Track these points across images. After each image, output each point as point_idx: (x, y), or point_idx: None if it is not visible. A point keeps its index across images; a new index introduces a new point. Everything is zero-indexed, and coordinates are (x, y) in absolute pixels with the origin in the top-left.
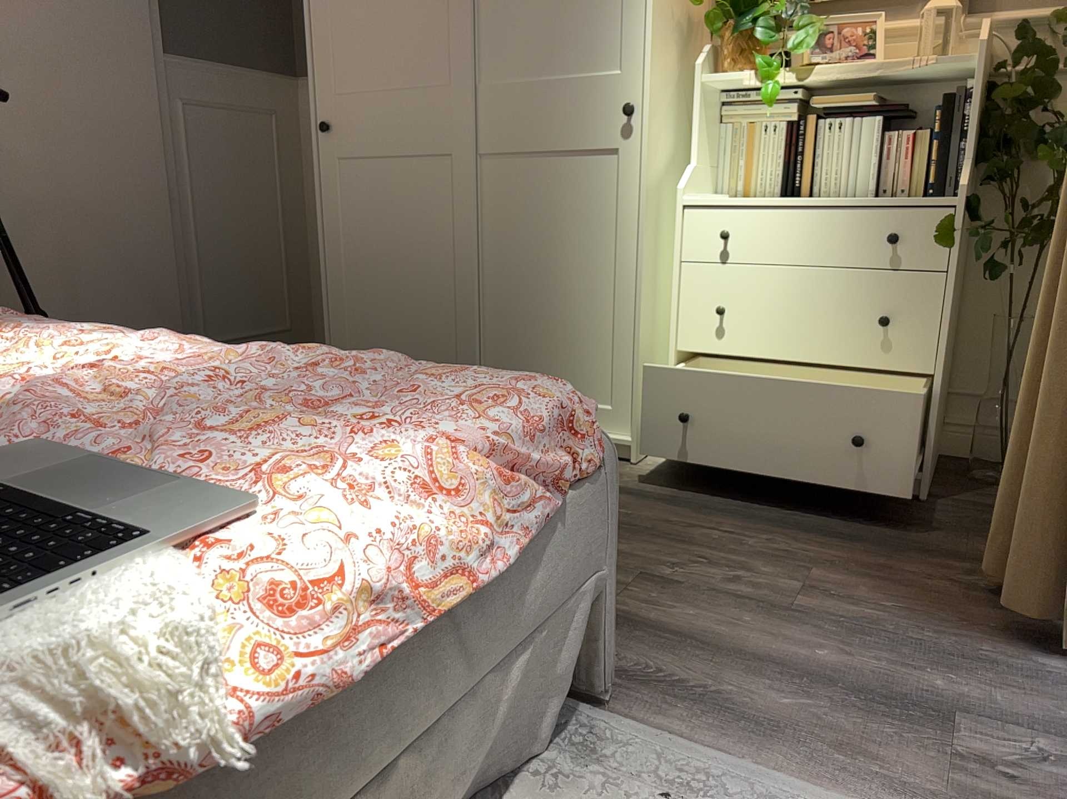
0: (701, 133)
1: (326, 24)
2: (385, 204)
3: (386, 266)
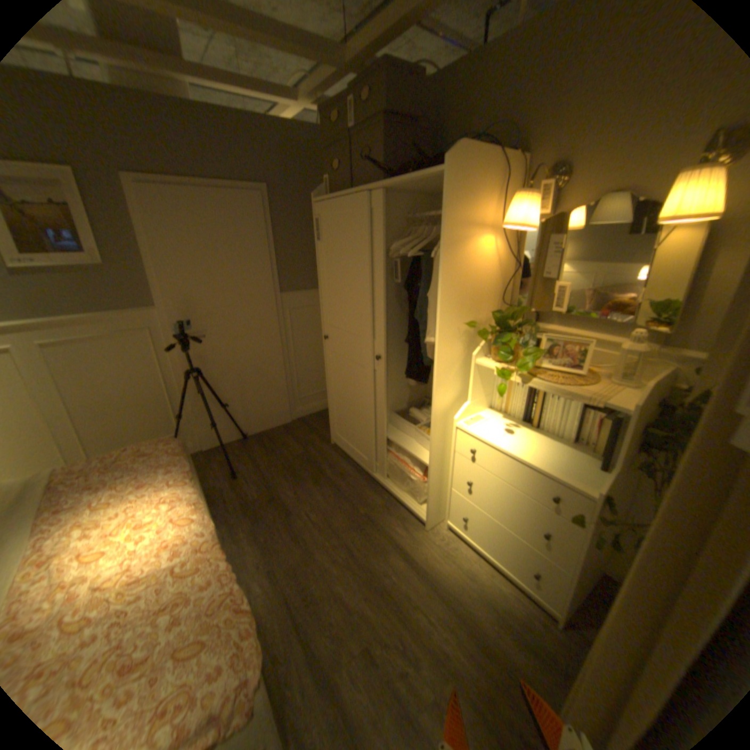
0: (476, 385)
1: (325, 295)
2: (345, 375)
3: (346, 400)
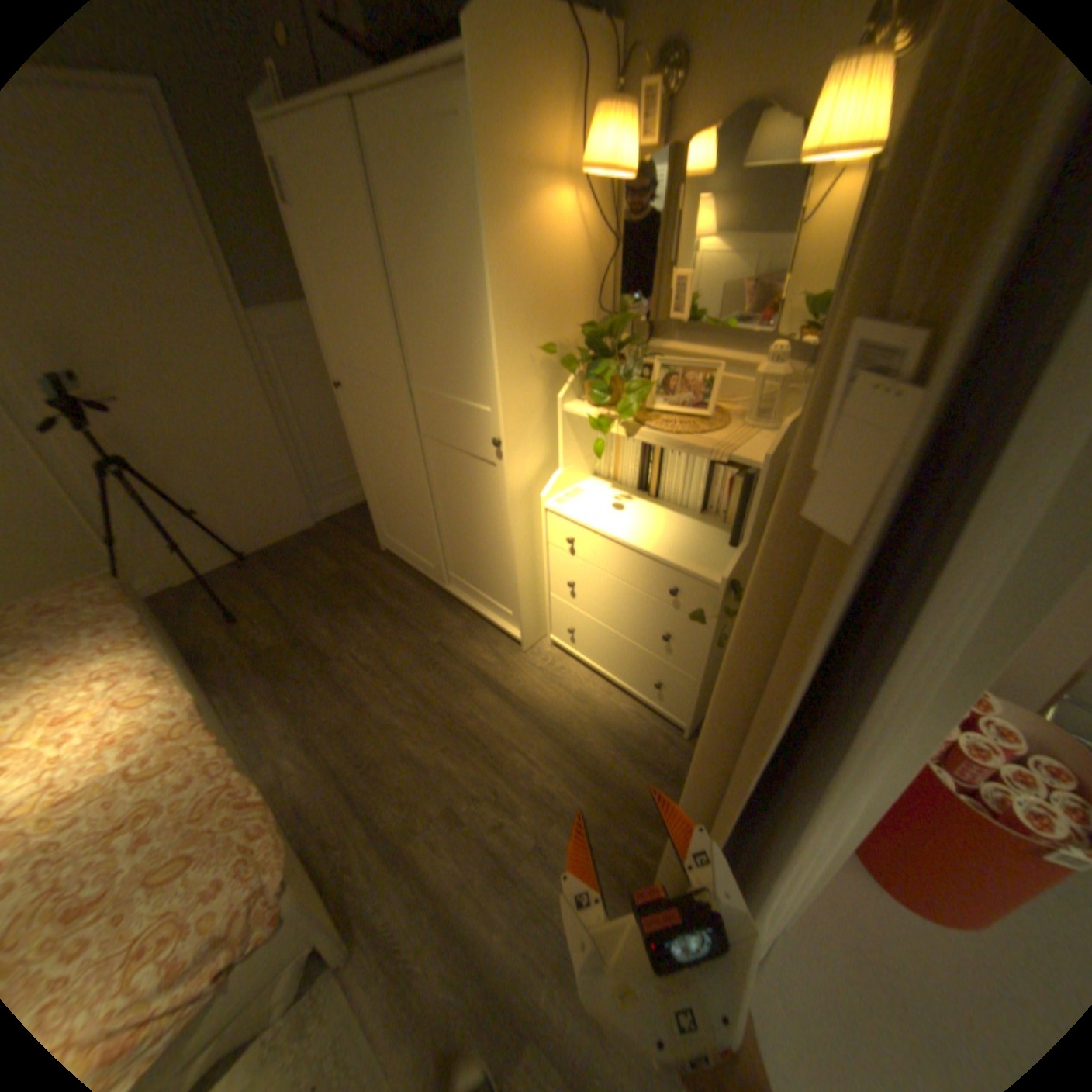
0: (570, 445)
1: (322, 312)
2: (380, 446)
3: (390, 484)
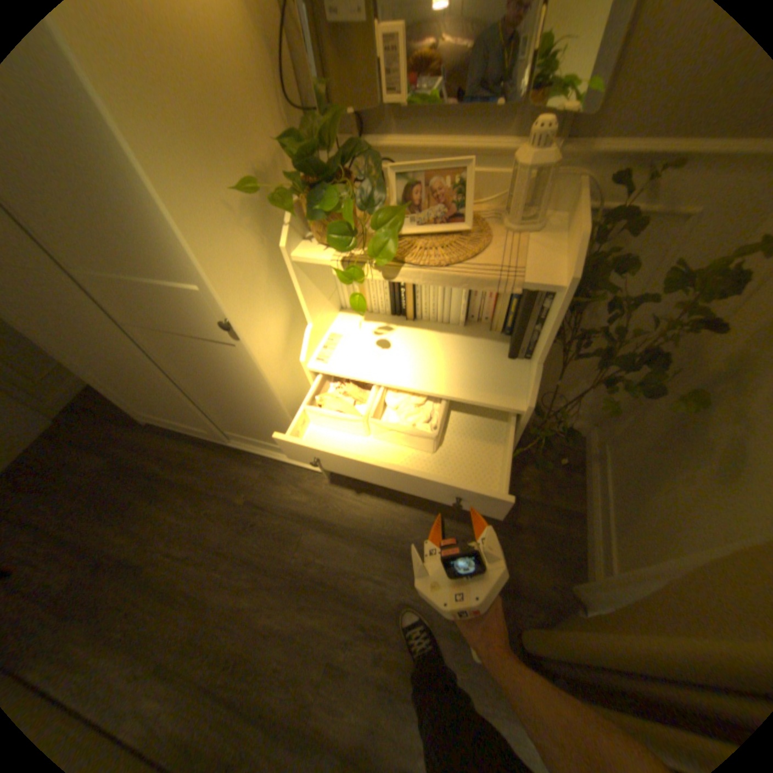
0: (310, 295)
1: None
2: (74, 341)
3: (112, 374)
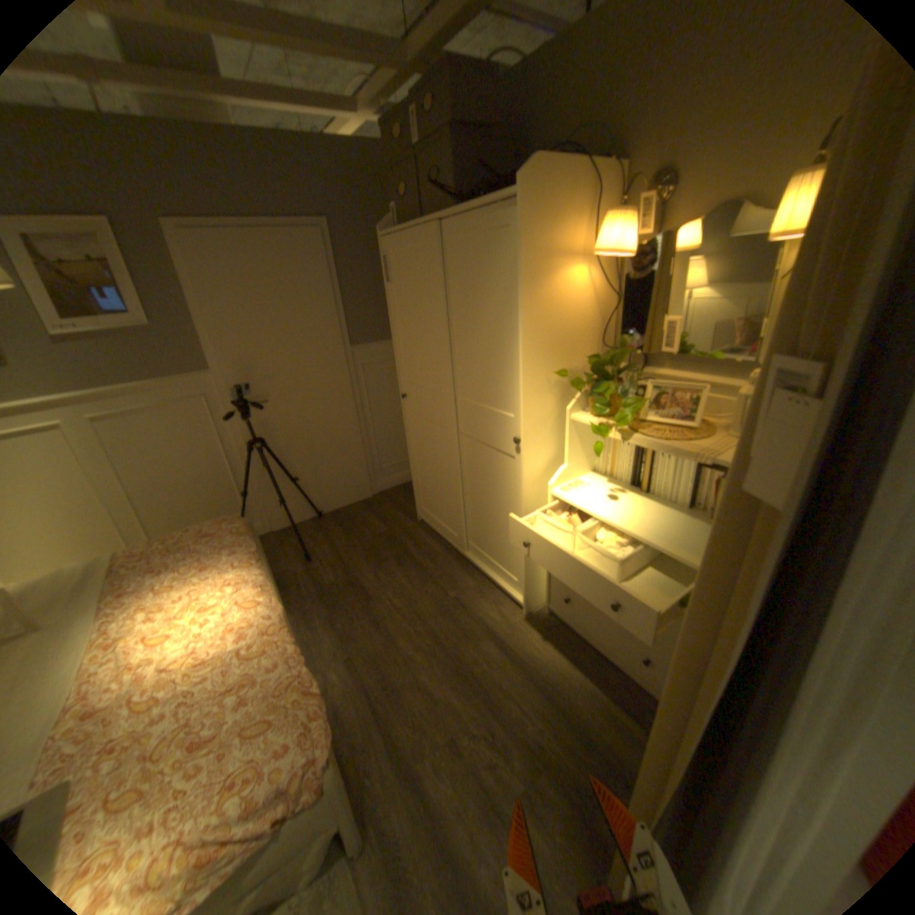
0: (574, 446)
1: (400, 347)
2: (427, 440)
3: (430, 469)
